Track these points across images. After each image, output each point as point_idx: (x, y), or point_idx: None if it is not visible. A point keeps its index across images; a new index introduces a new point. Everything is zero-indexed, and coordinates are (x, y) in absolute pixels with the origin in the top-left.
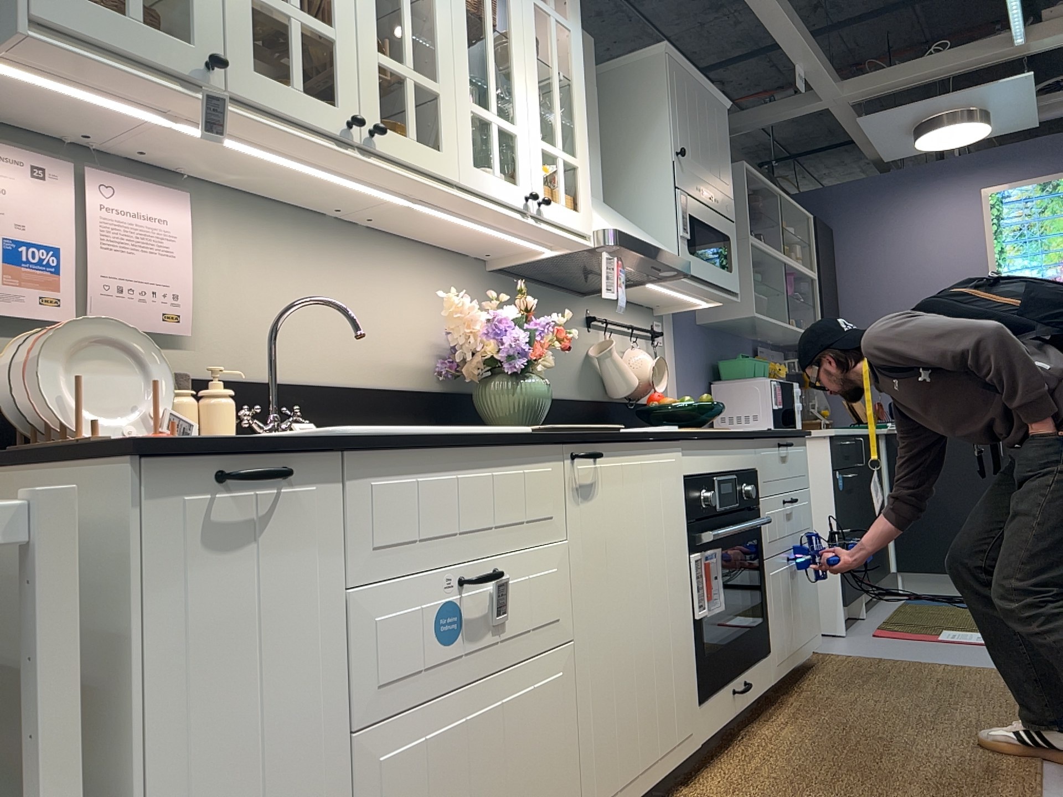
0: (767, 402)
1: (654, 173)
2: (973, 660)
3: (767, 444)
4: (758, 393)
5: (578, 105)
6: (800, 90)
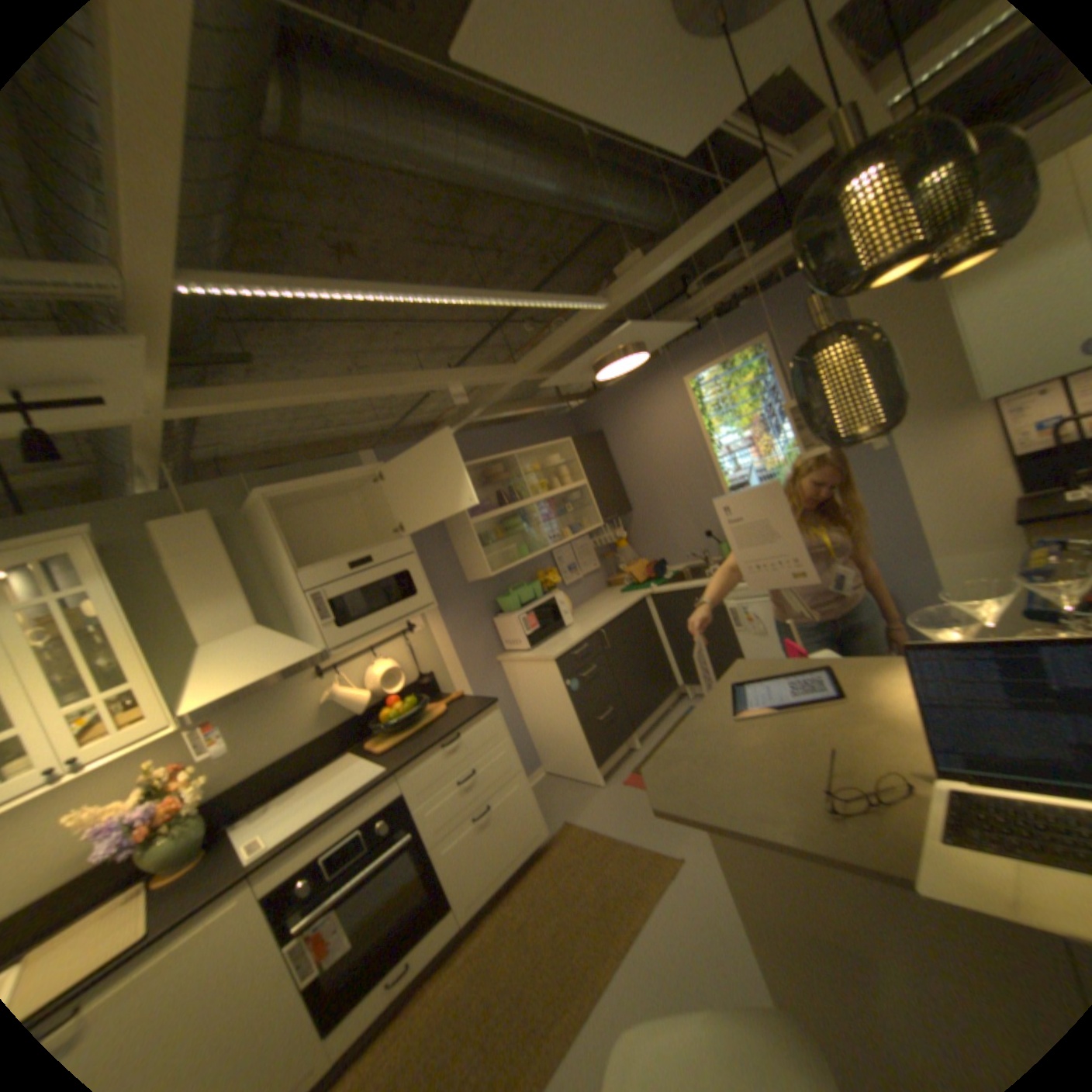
0: (523, 632)
1: (293, 583)
2: (652, 840)
3: (417, 766)
4: (517, 625)
5: (117, 643)
6: (461, 407)
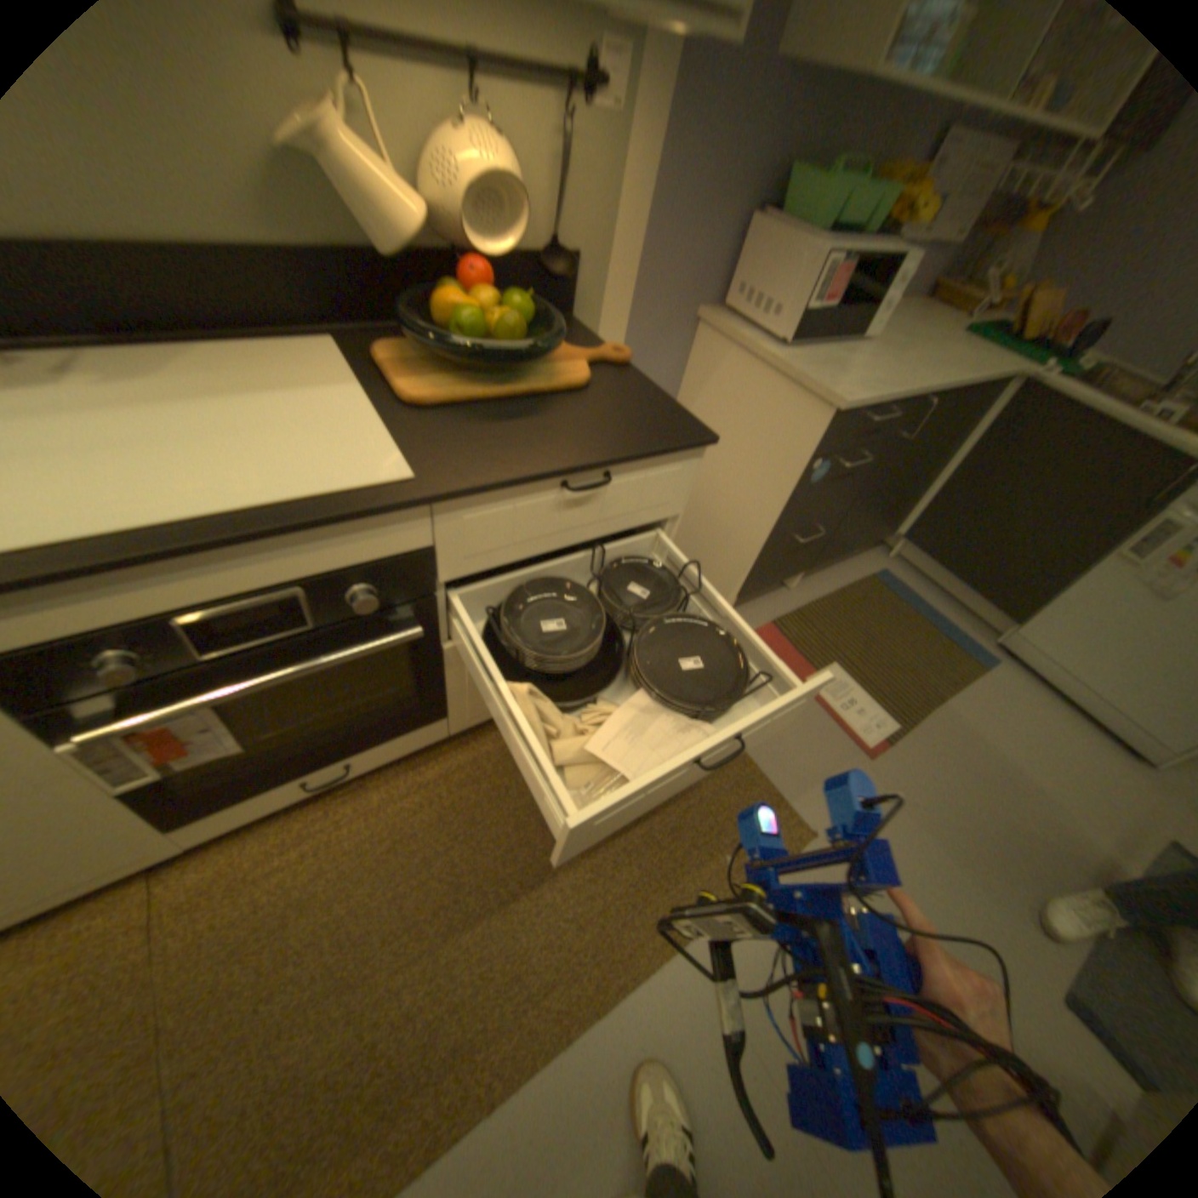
0: (807, 286)
1: None
2: (777, 755)
3: (491, 496)
4: (805, 260)
5: None
6: None
